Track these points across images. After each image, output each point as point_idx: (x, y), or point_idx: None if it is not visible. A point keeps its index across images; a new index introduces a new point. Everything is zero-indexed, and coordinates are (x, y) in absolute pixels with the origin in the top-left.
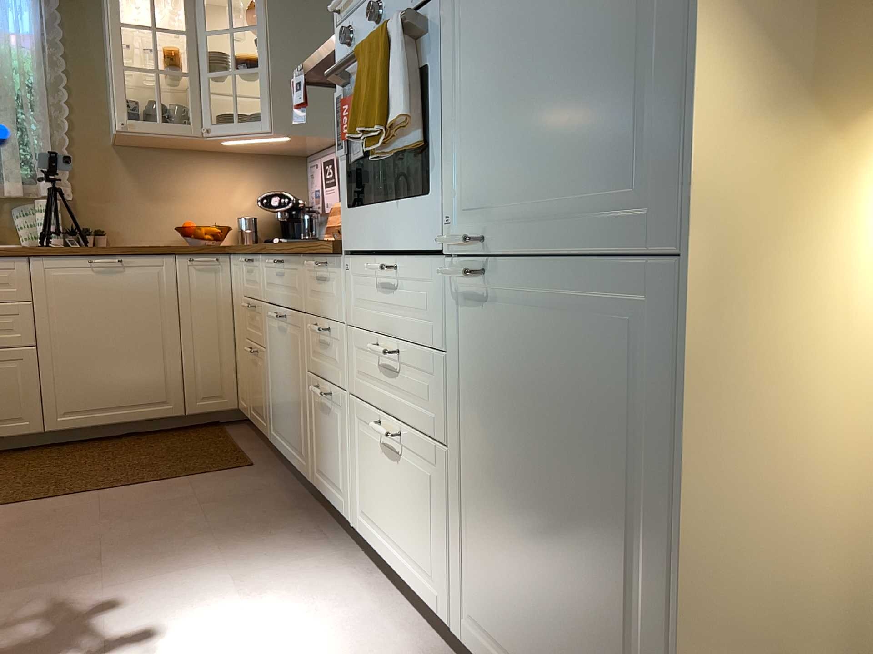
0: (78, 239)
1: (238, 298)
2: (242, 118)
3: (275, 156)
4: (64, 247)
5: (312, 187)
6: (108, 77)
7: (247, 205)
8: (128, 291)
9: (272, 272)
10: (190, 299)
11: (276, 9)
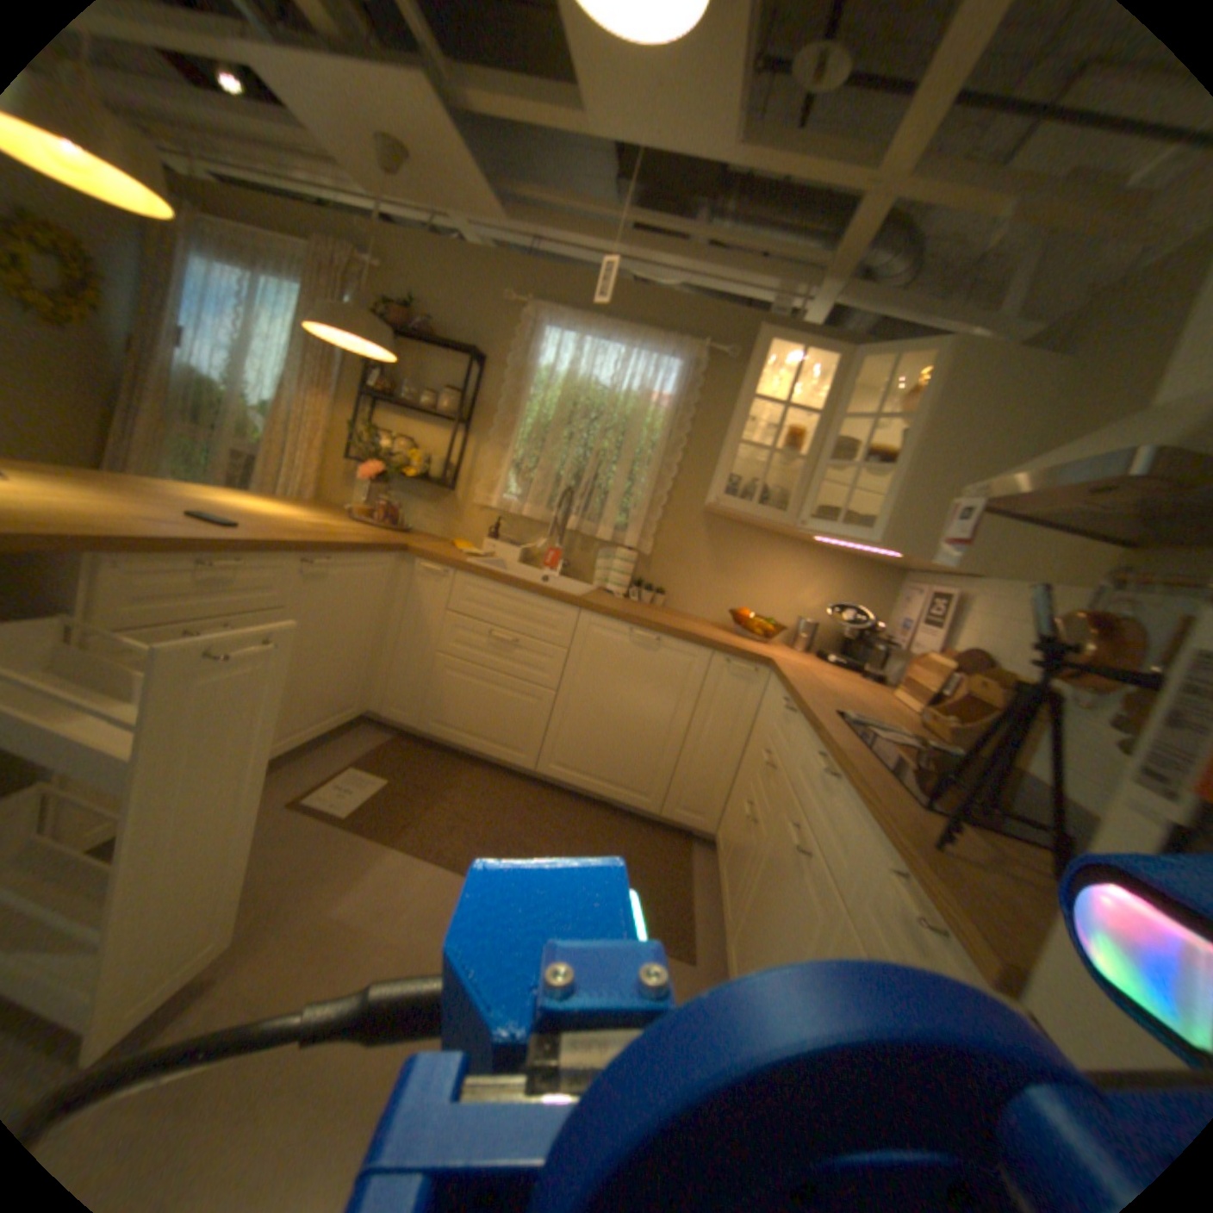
0: (639, 593)
1: (760, 729)
2: (847, 517)
3: (868, 563)
4: (622, 600)
5: (900, 612)
6: (723, 447)
7: (814, 607)
8: (653, 672)
9: (816, 766)
10: (710, 702)
11: (950, 398)
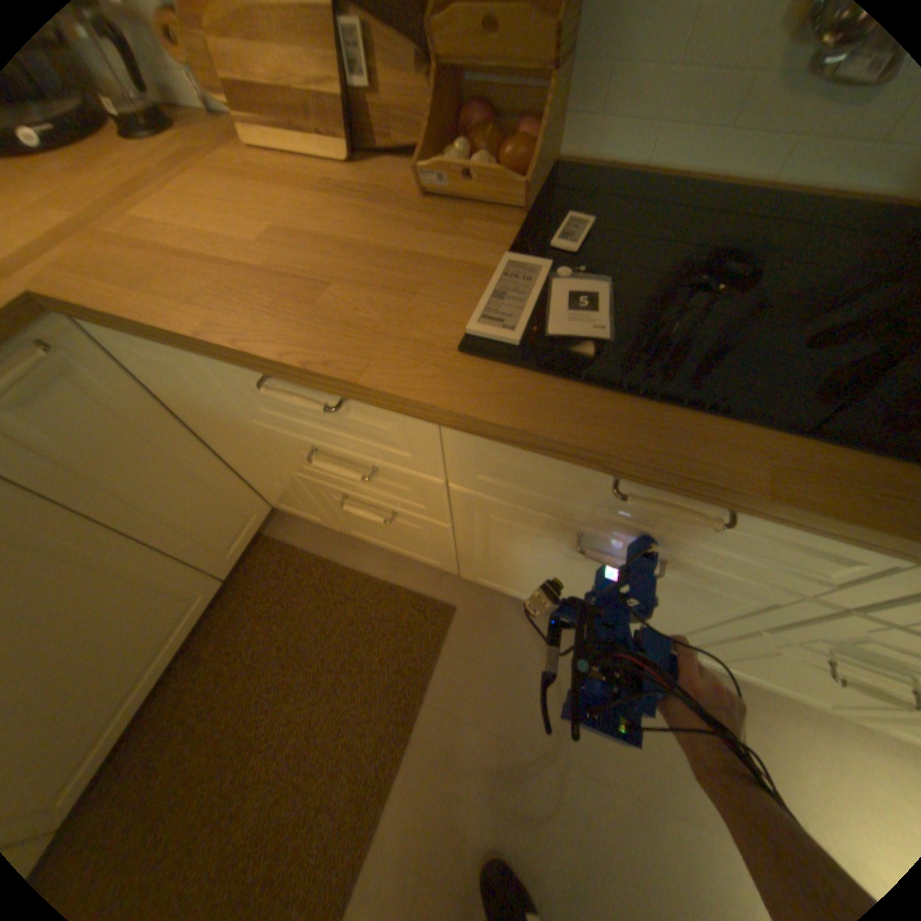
0: None
1: (207, 410)
2: None
3: None
4: None
5: None
6: None
7: None
8: None
9: (574, 477)
10: (71, 472)
11: None
